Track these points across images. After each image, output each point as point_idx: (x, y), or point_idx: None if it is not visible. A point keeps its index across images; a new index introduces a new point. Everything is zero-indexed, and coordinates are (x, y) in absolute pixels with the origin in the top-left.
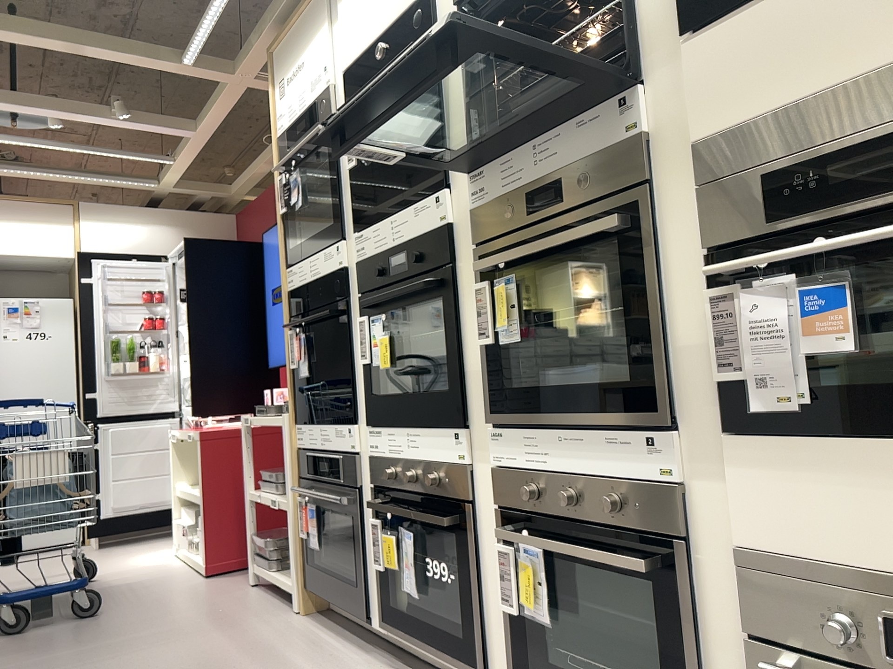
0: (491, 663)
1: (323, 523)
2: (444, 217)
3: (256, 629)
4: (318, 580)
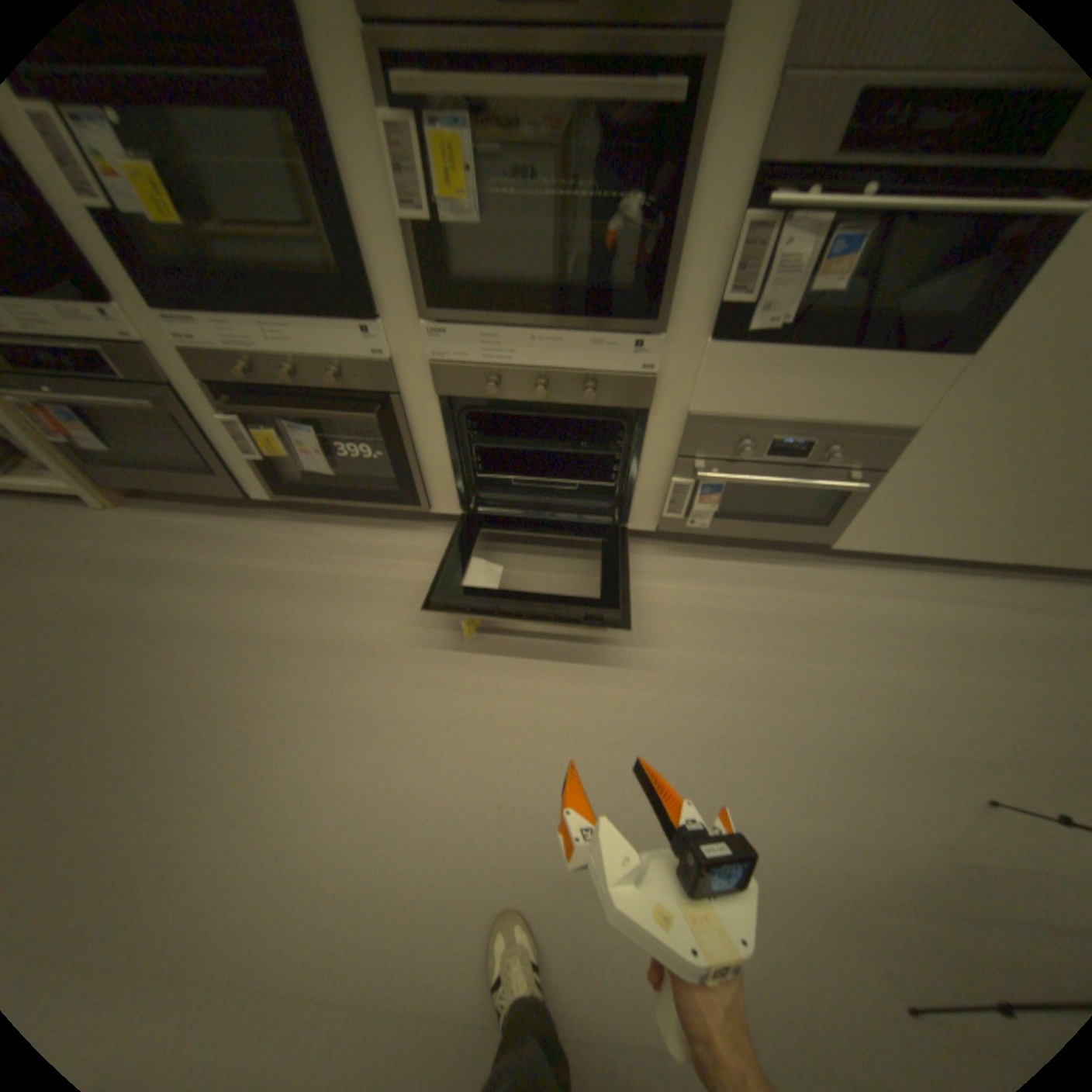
0: (426, 498)
1: (91, 421)
2: None
3: (81, 551)
4: (118, 475)
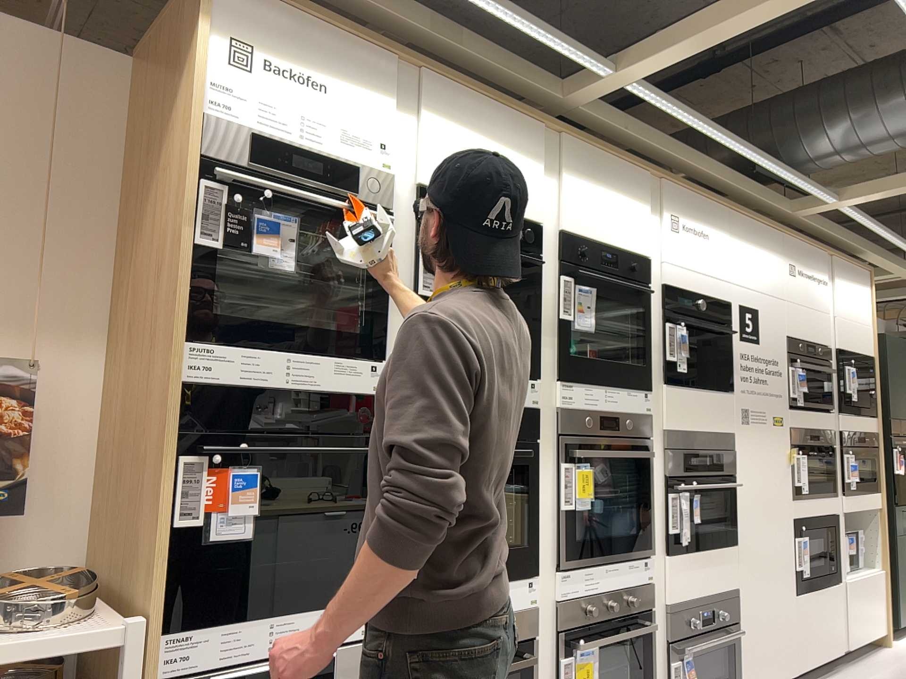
0: None
1: None
2: (534, 401)
3: None
4: None
